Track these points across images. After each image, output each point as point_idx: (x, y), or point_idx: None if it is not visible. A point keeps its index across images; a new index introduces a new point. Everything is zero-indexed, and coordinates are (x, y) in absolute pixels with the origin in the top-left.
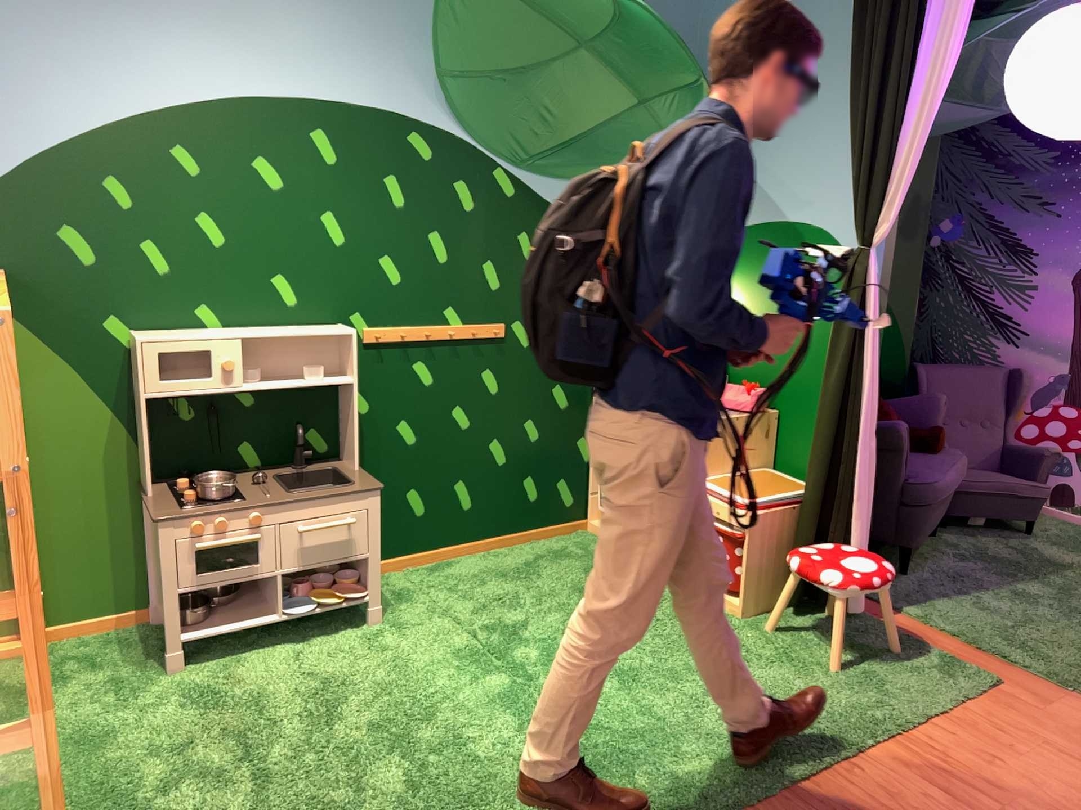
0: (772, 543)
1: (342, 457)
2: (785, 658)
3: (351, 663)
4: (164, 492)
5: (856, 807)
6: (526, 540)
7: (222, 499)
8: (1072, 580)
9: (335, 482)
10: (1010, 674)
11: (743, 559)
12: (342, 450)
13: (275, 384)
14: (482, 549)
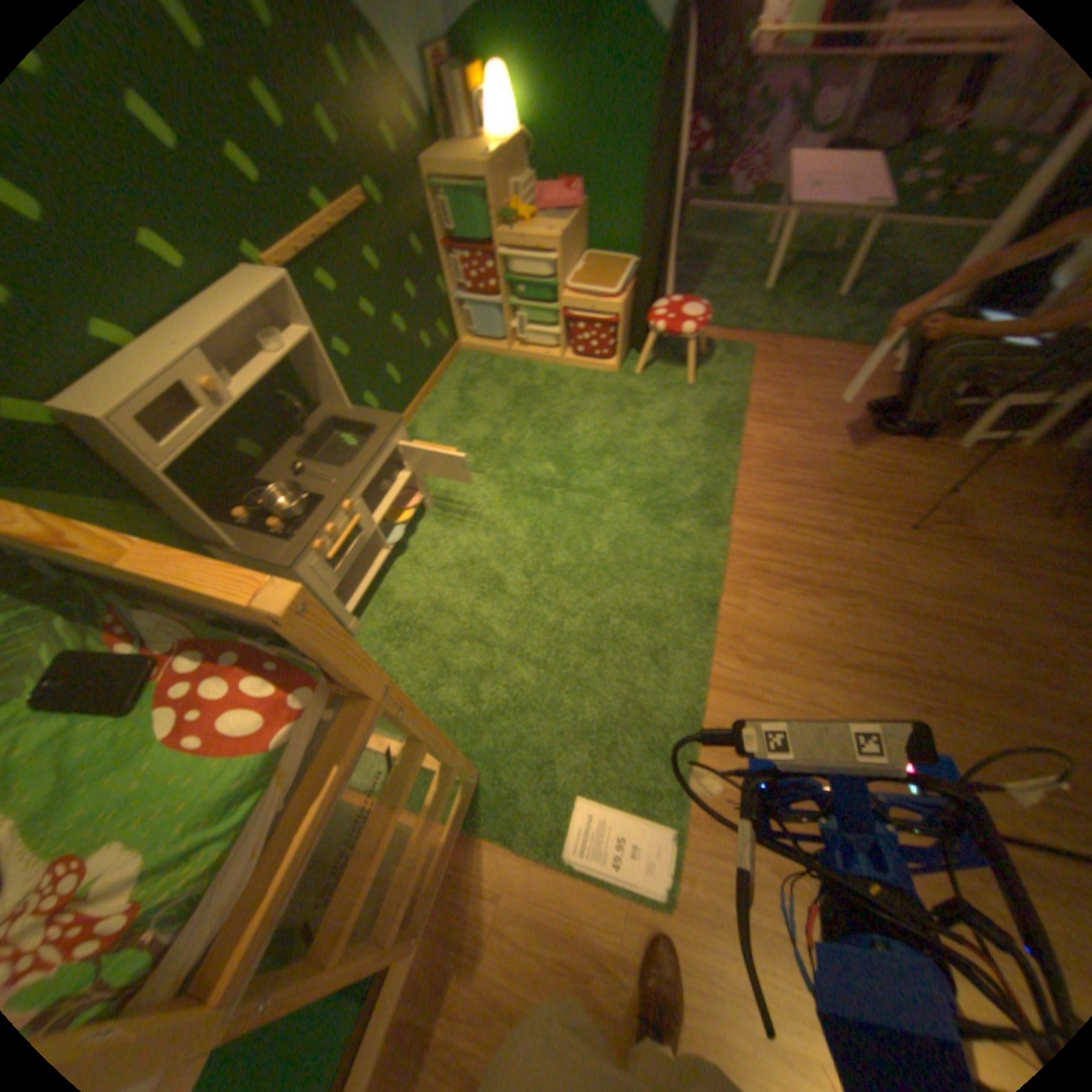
0: (628, 315)
1: (311, 402)
2: (669, 392)
3: (458, 548)
4: (237, 539)
5: (776, 465)
6: (438, 382)
7: (304, 514)
8: (733, 258)
9: (339, 431)
10: (760, 342)
11: (617, 335)
12: (307, 396)
13: (242, 375)
14: (420, 406)
